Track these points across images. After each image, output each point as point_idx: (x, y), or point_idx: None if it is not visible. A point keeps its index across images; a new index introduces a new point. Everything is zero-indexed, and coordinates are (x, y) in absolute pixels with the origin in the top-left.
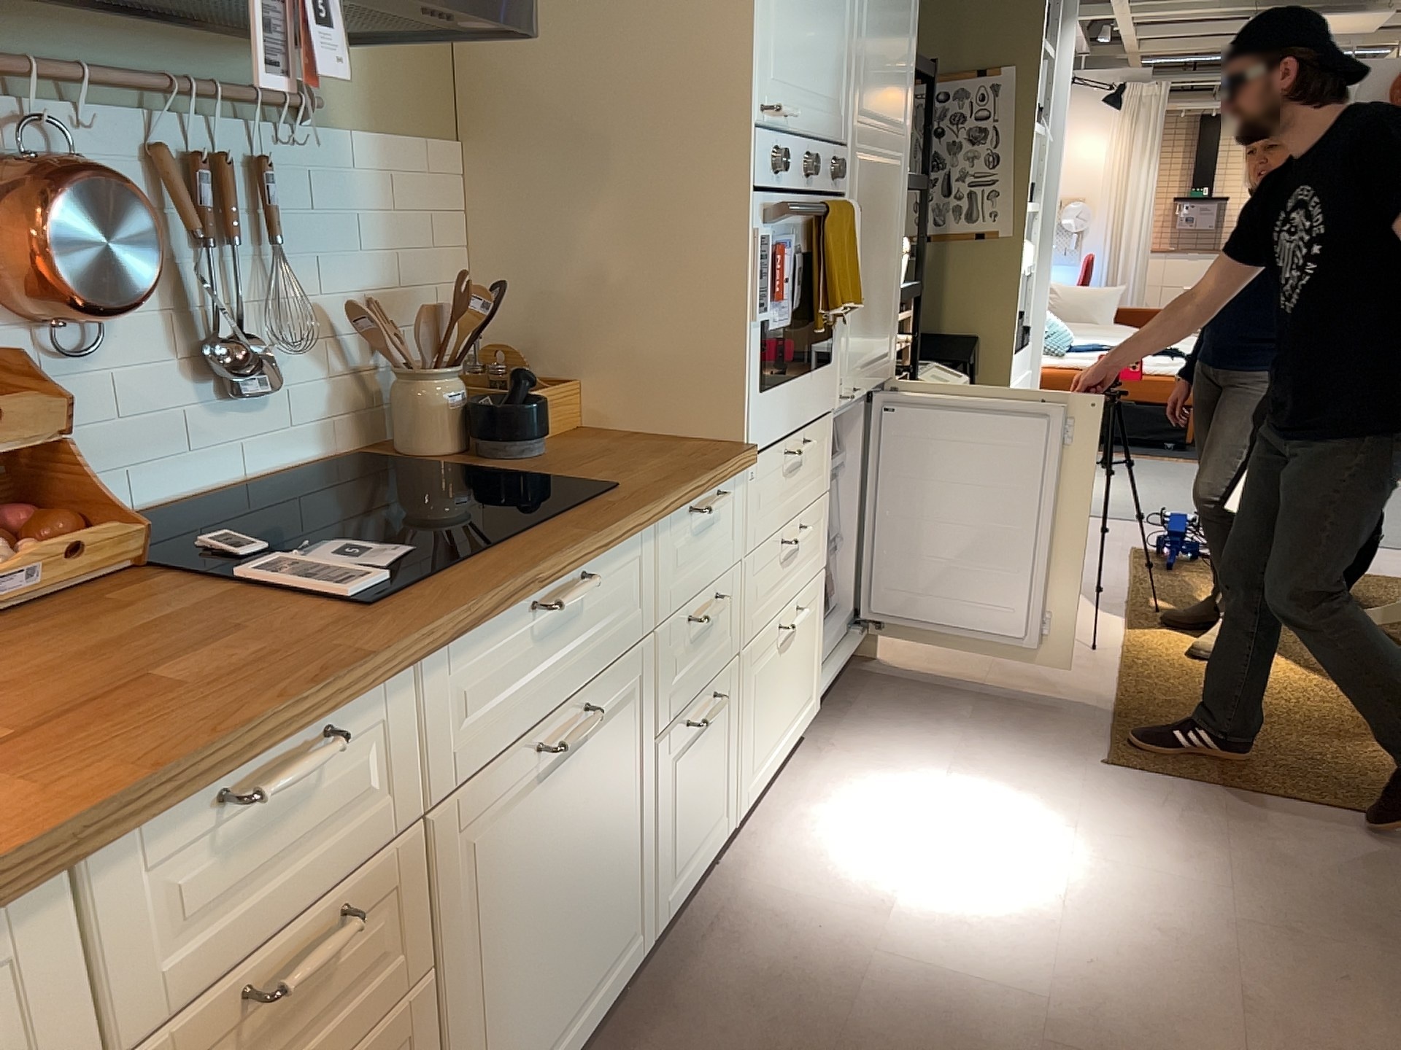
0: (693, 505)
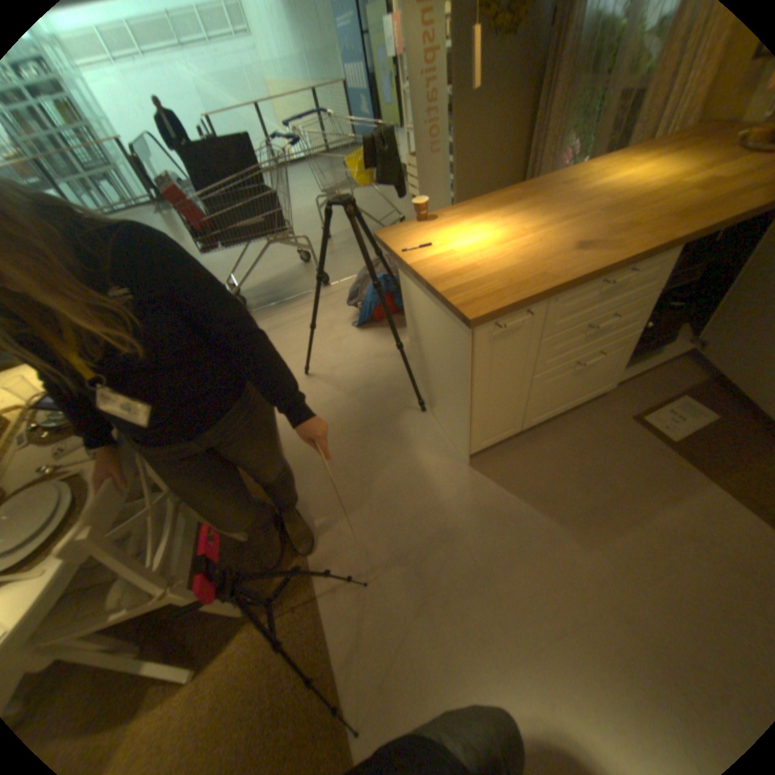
0: None
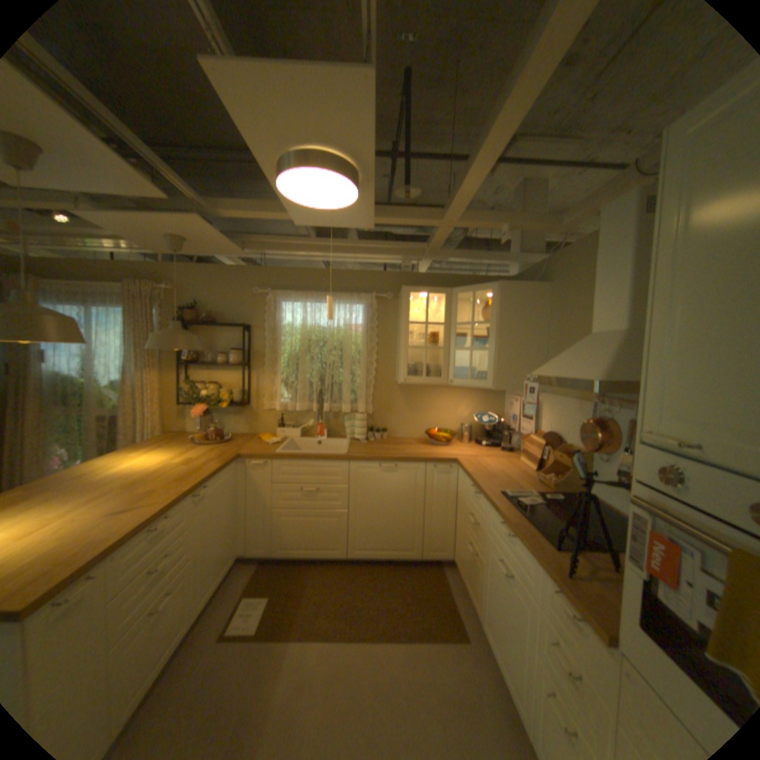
0: (564, 596)
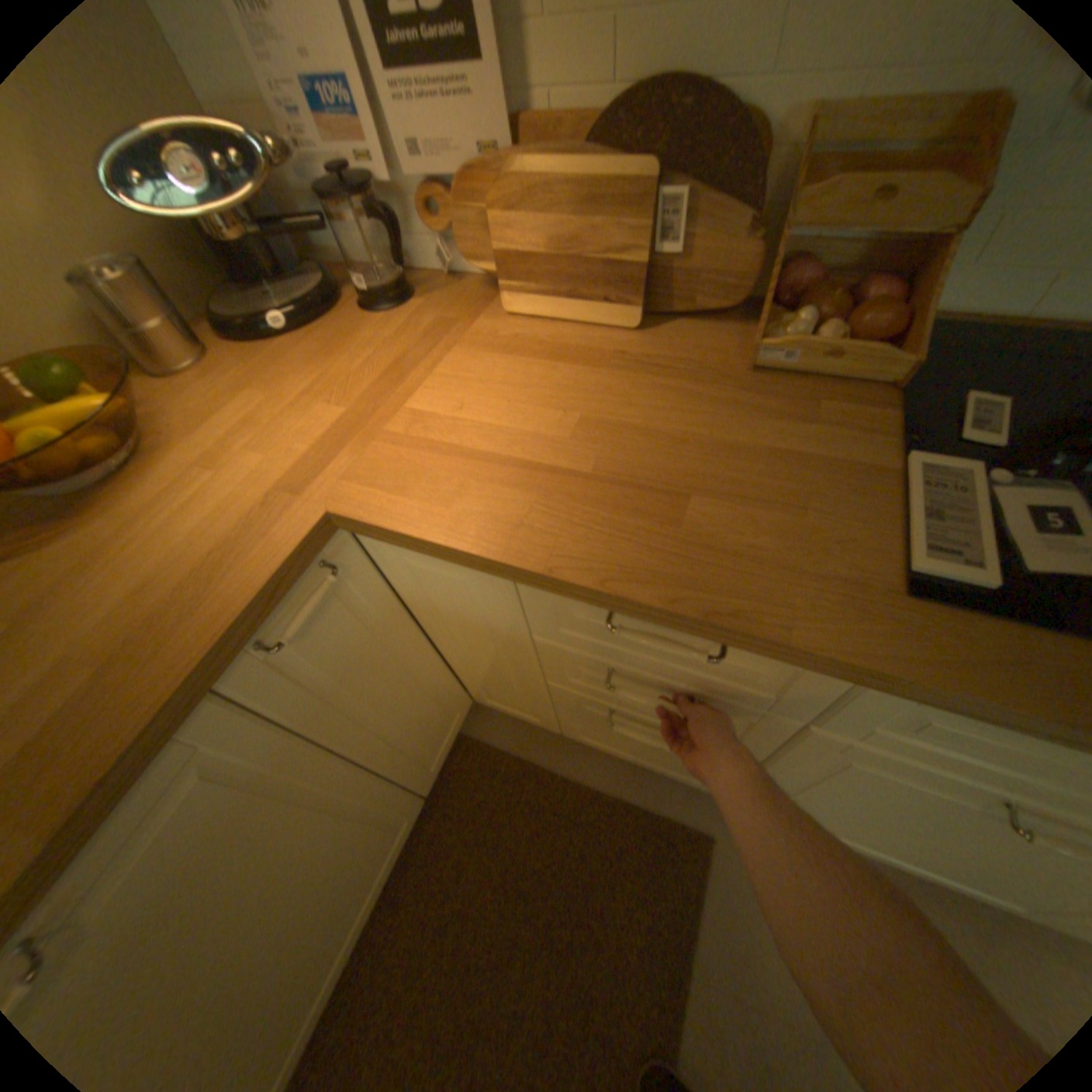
0: None
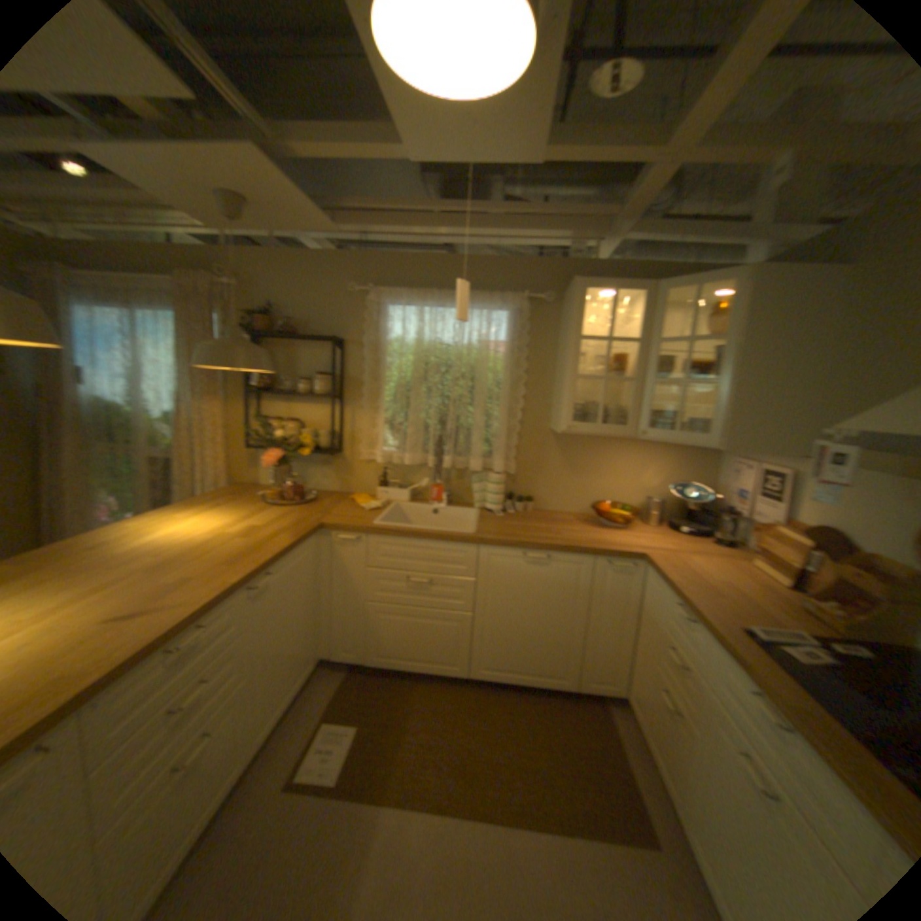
0: None
